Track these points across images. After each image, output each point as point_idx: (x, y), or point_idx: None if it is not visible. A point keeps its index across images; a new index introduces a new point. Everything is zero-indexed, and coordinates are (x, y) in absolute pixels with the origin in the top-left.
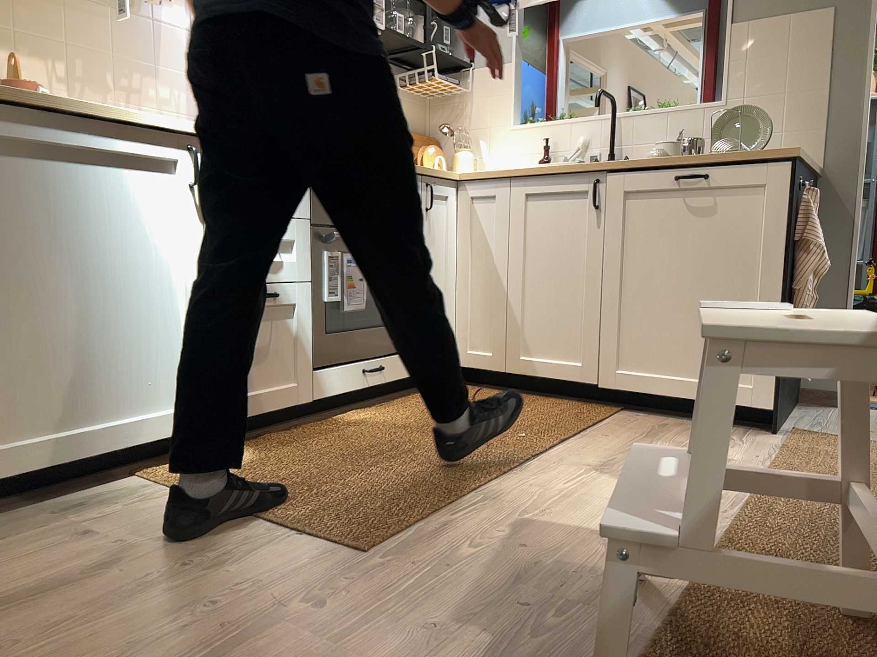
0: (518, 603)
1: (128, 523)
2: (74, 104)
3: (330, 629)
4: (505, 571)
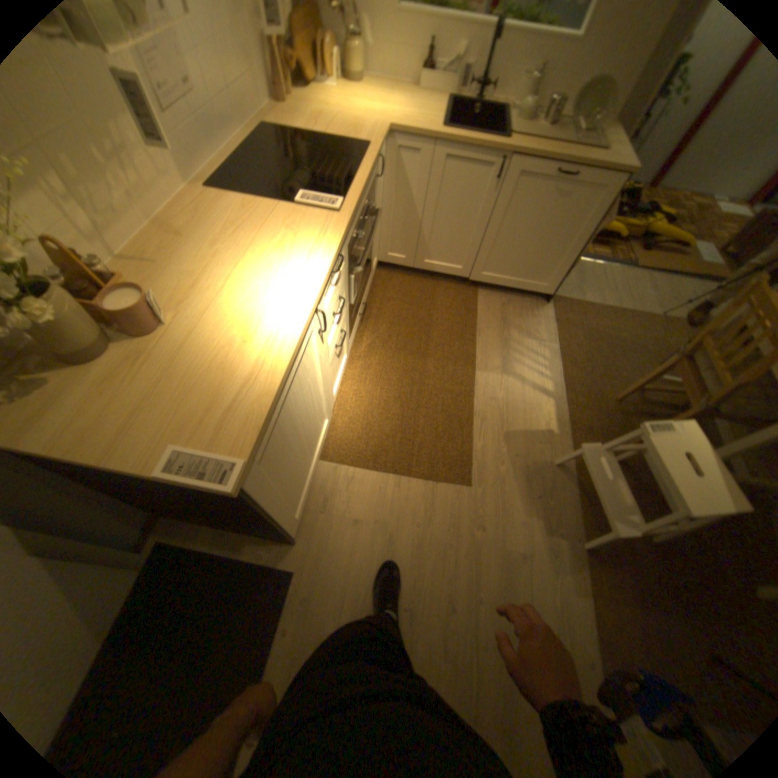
0: (537, 493)
1: (363, 503)
2: (279, 374)
3: (496, 537)
4: (521, 474)
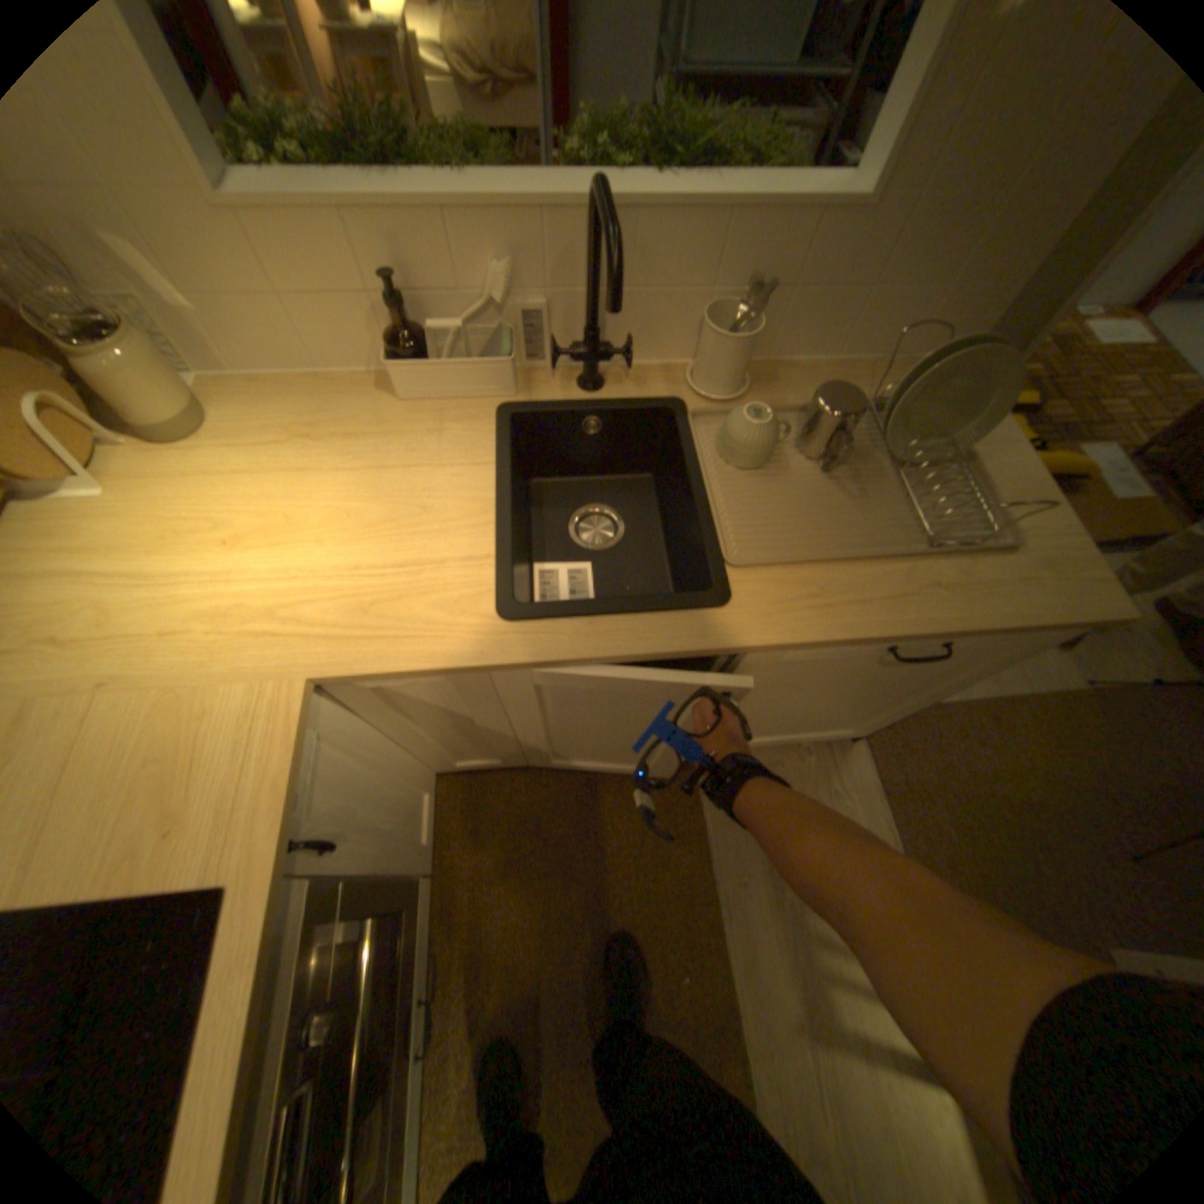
0: None
1: None
2: None
3: None
4: None
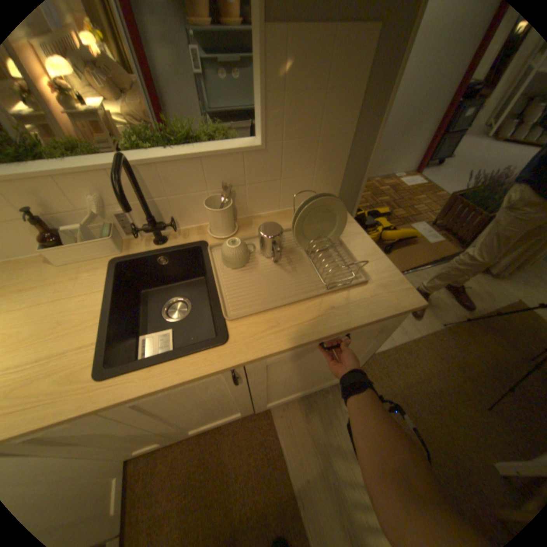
0: None
1: None
2: None
3: None
4: None
